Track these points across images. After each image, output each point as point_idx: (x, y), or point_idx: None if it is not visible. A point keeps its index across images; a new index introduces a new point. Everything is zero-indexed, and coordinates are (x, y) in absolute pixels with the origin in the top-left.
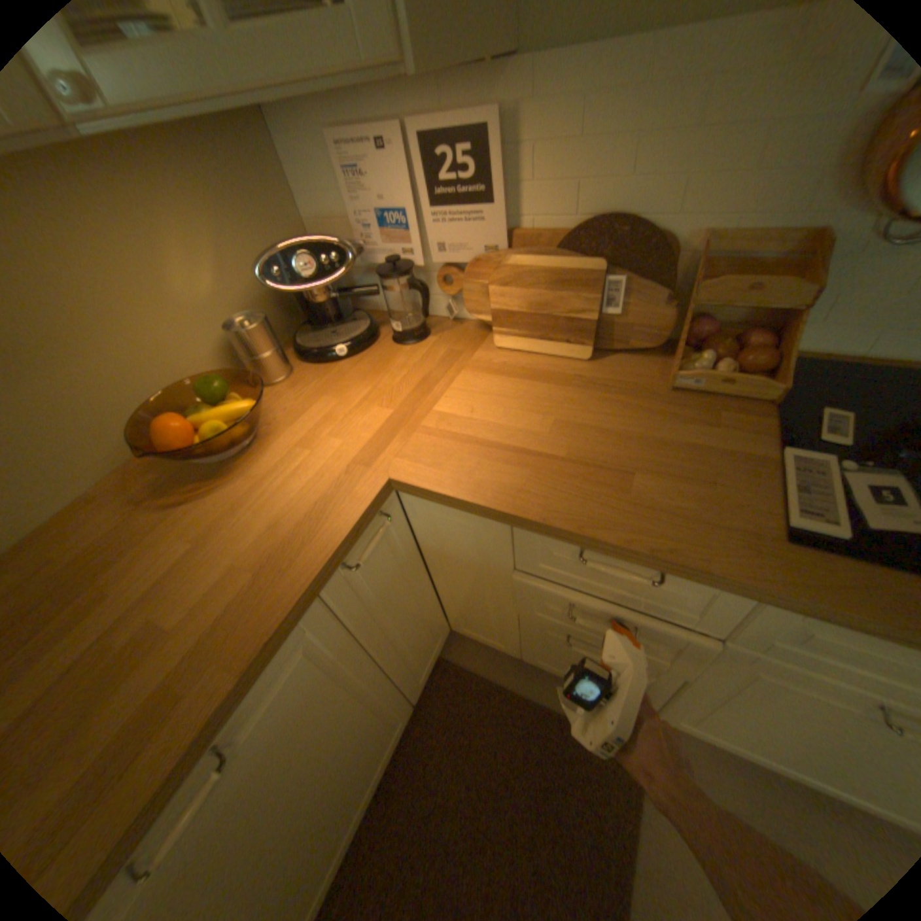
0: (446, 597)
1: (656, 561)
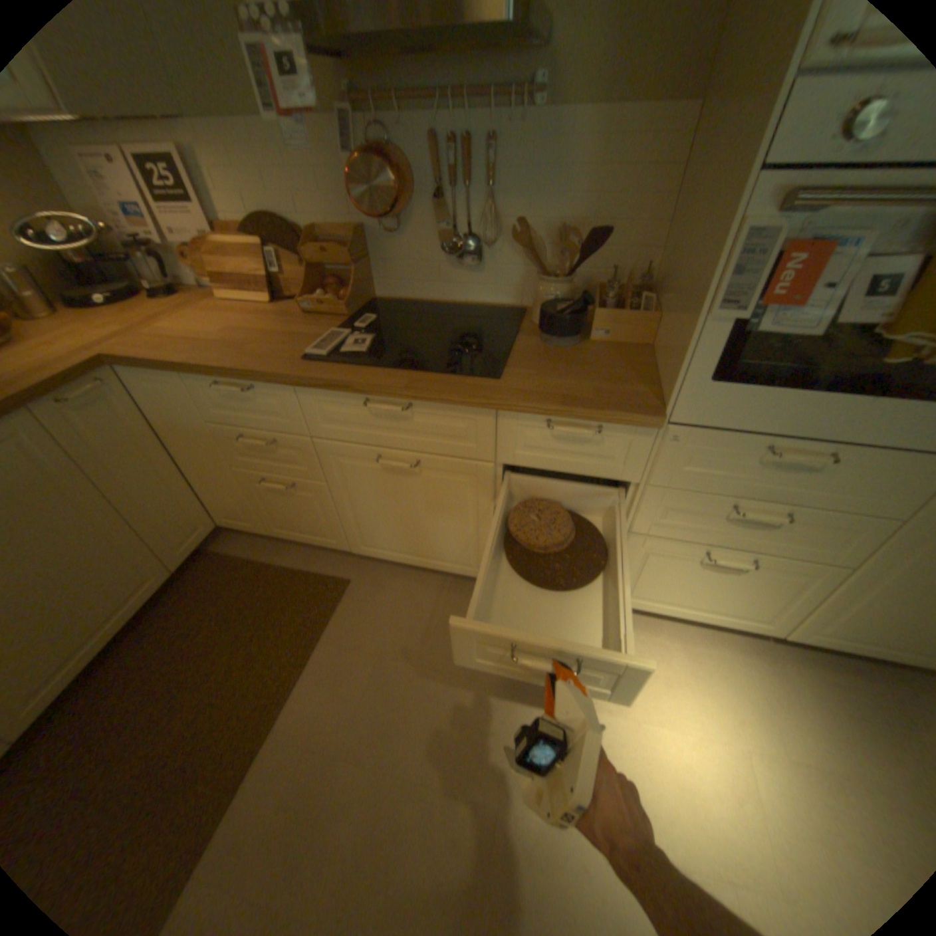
0: (193, 482)
1: (235, 373)
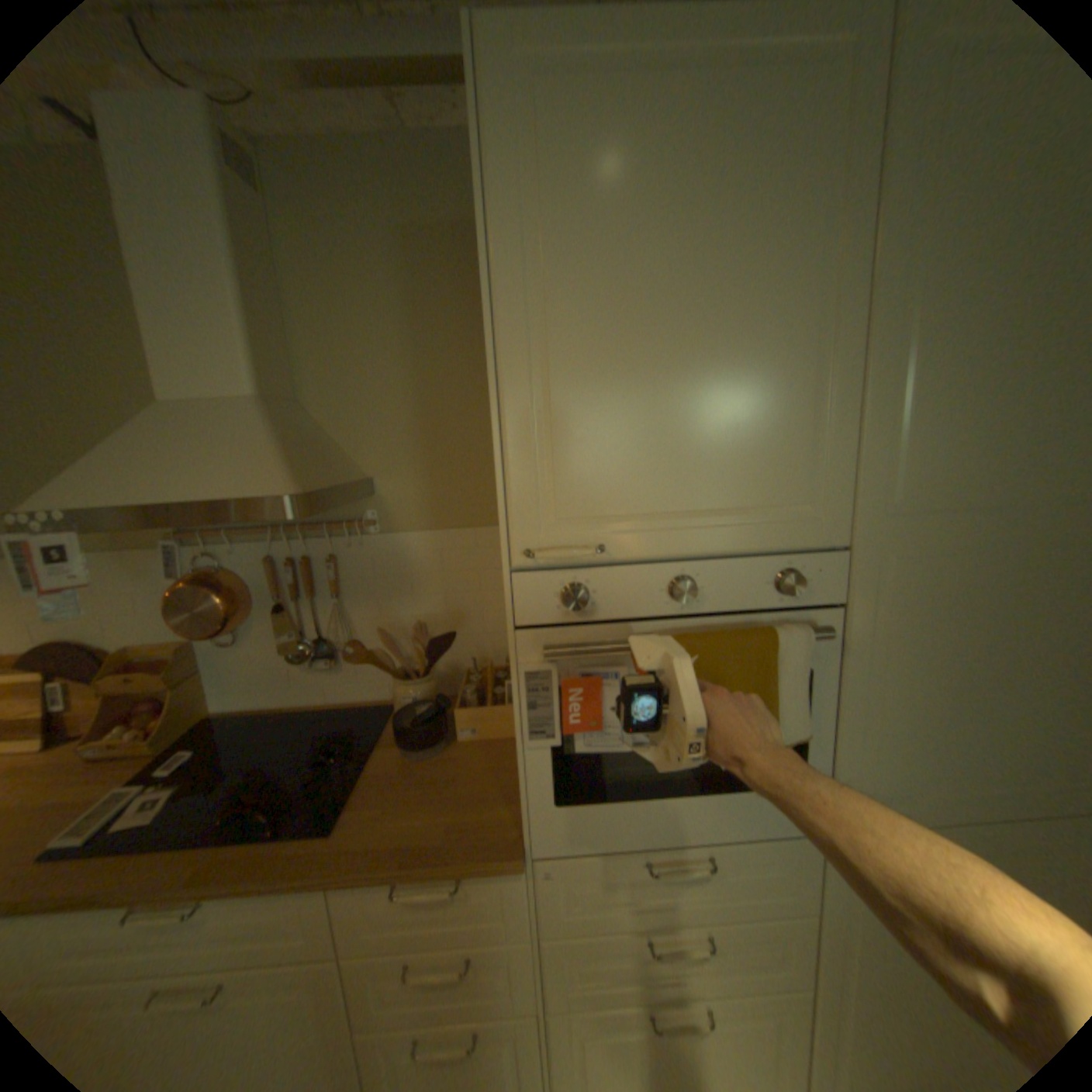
0: None
1: None
